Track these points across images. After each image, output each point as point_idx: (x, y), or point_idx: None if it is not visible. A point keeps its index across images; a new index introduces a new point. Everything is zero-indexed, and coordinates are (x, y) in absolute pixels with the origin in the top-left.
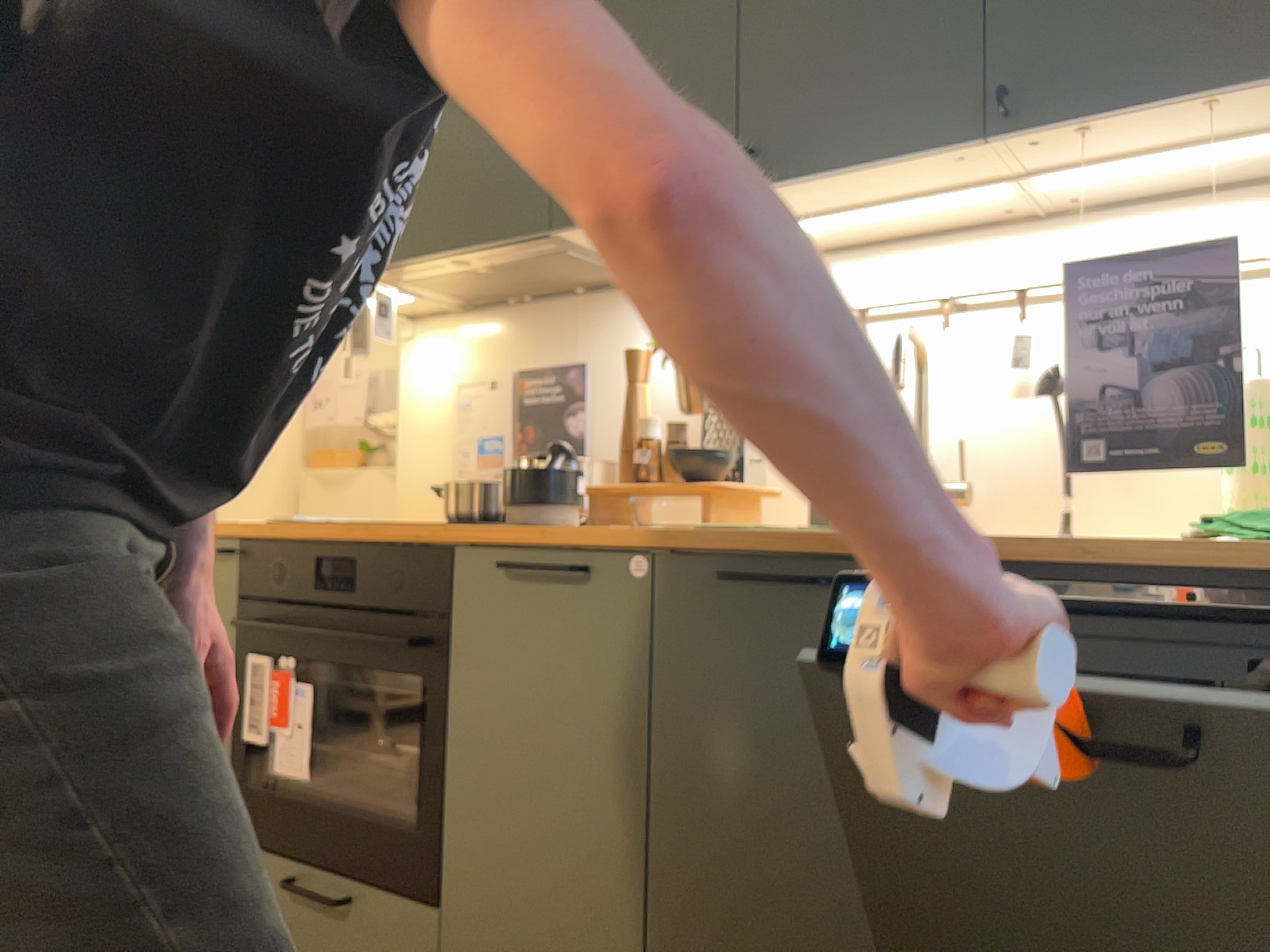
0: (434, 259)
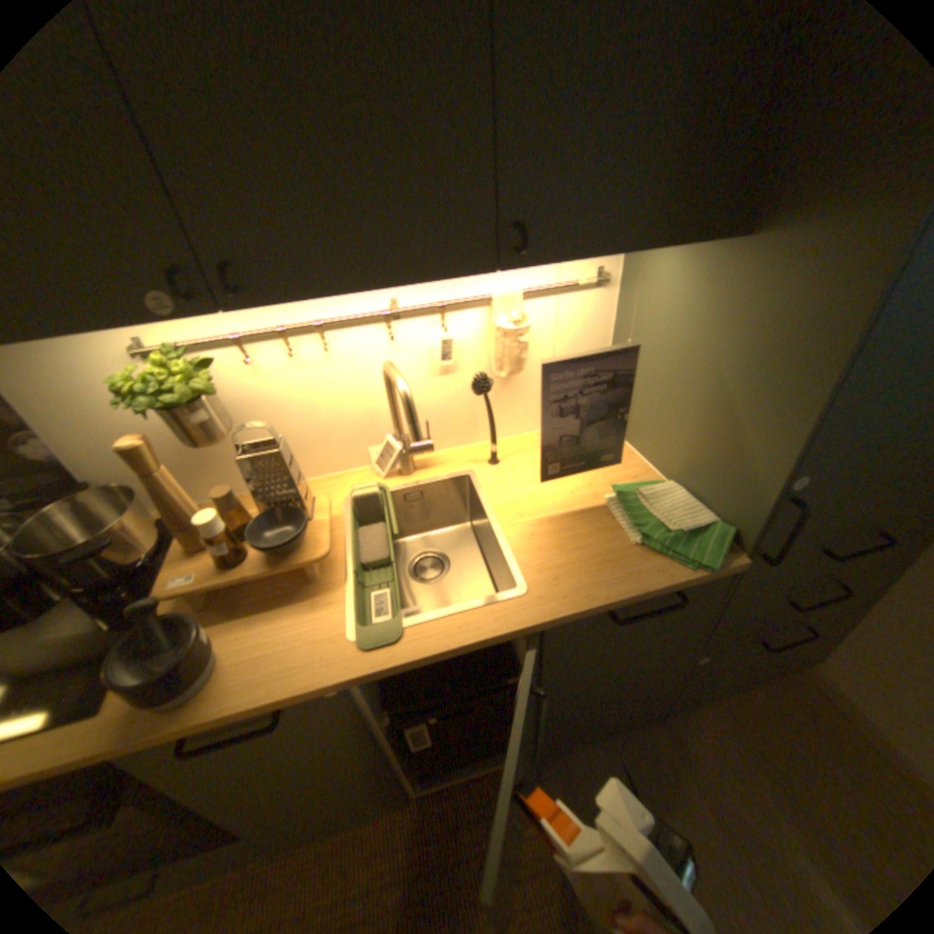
0: None
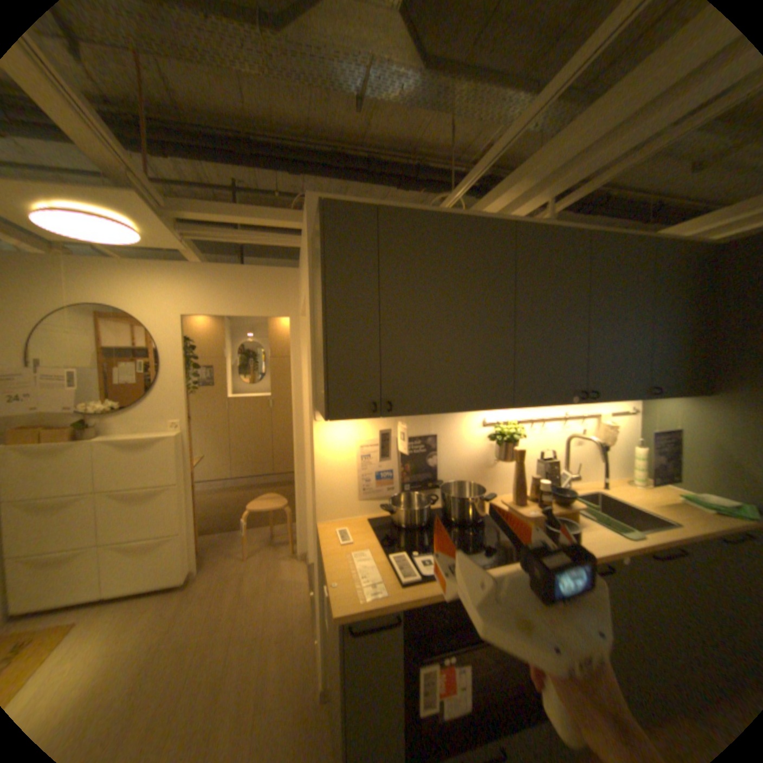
0: (440, 412)
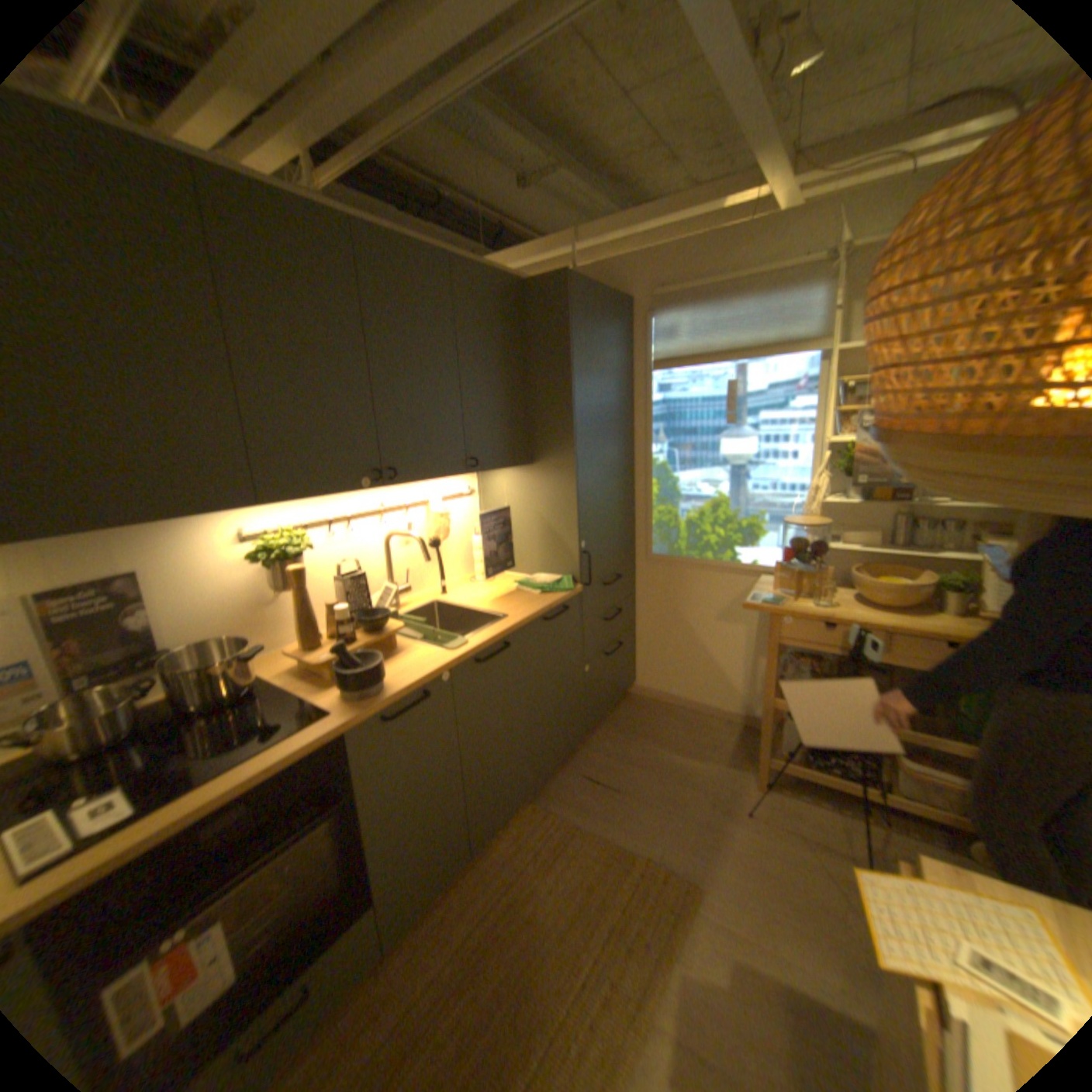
0: (83, 533)
